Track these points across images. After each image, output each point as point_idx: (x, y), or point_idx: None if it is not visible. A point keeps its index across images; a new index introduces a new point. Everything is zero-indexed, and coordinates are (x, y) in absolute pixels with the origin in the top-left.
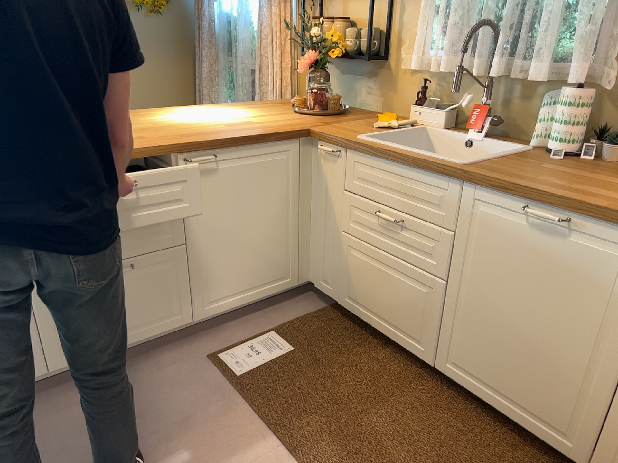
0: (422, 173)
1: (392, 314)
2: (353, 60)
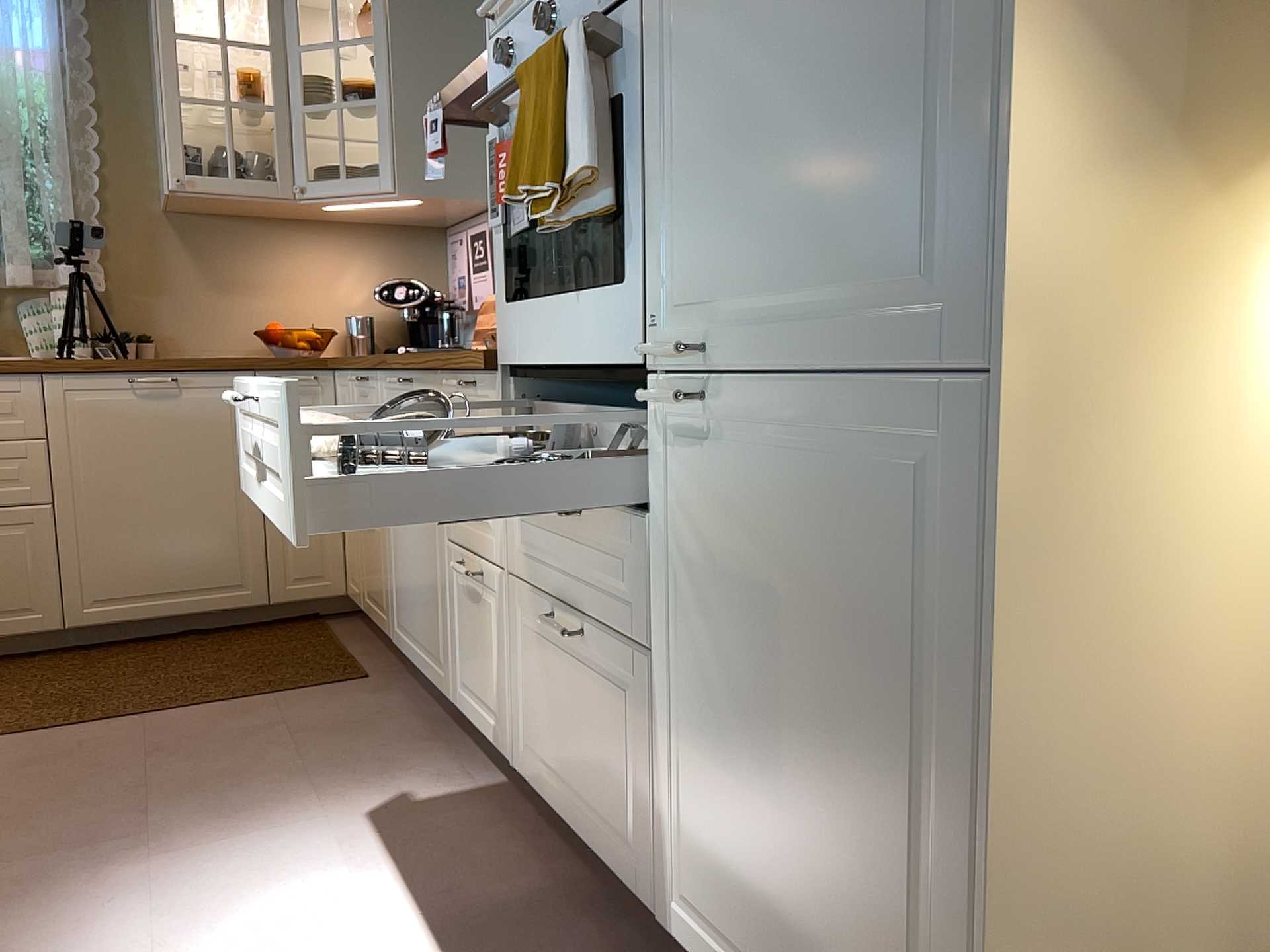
0: None
1: None
2: None
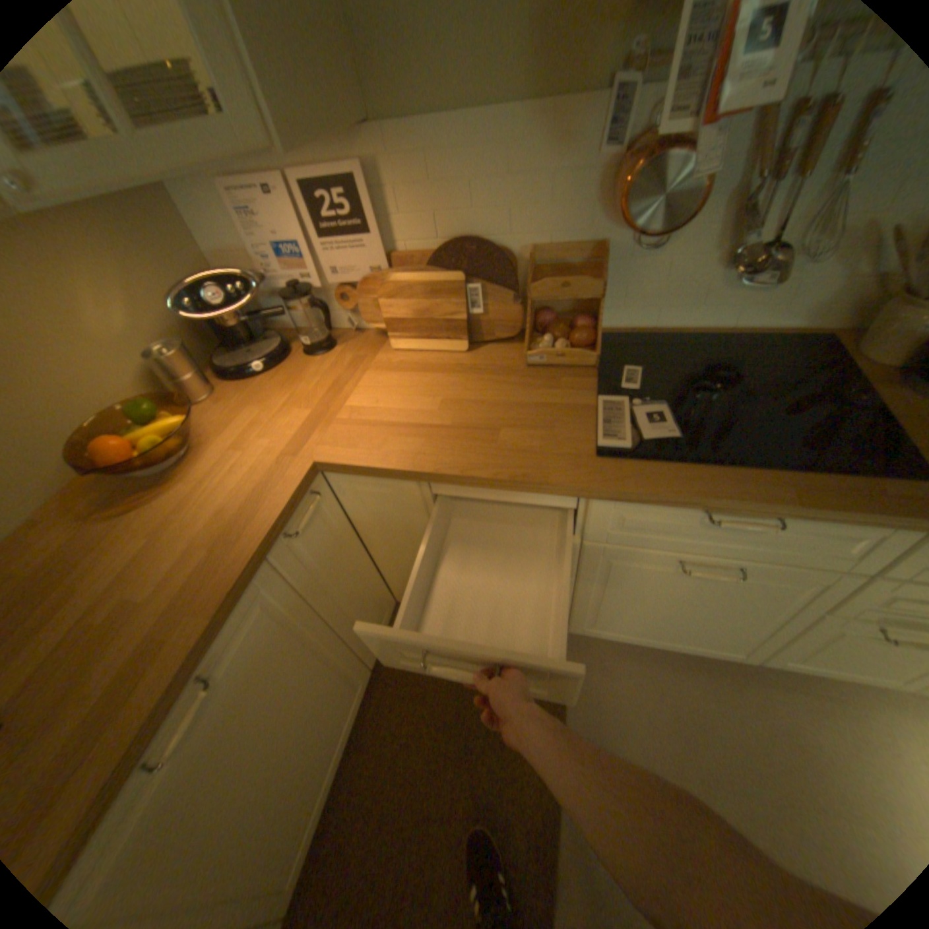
0: None
1: None
2: None
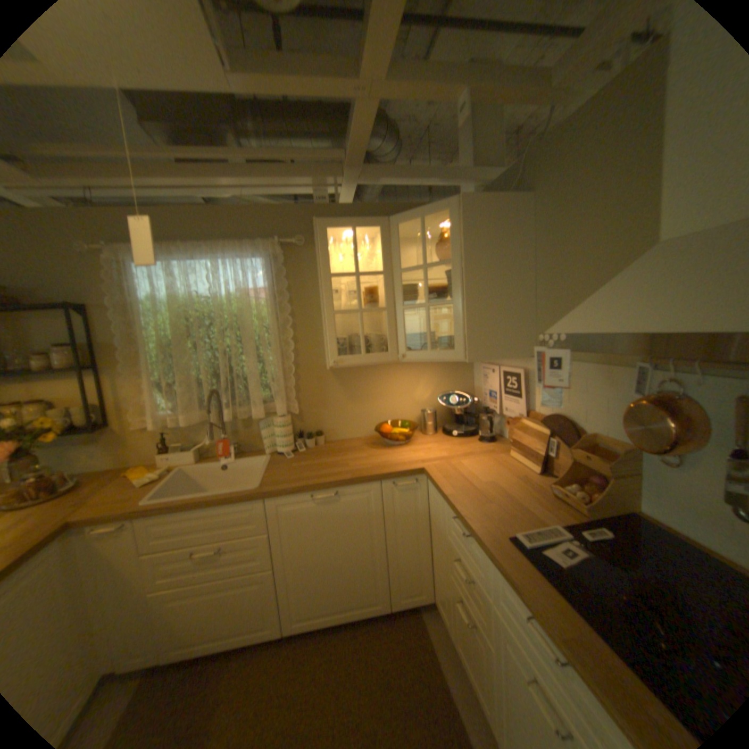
0: (227, 508)
1: (231, 627)
2: (59, 433)
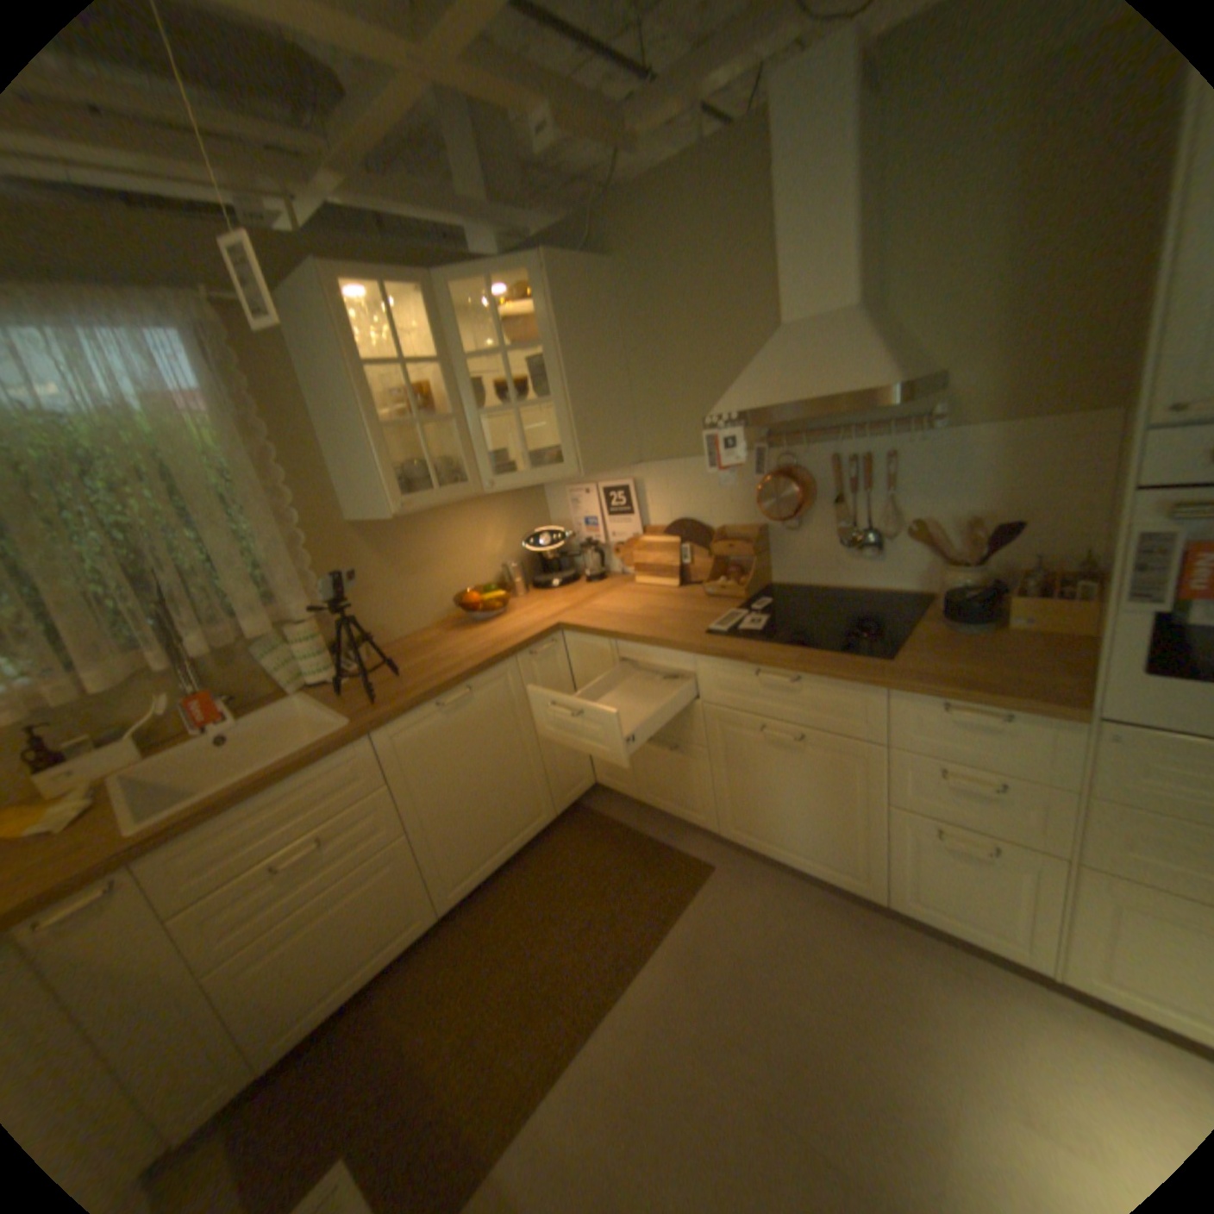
0: (313, 772)
1: (366, 949)
2: None
